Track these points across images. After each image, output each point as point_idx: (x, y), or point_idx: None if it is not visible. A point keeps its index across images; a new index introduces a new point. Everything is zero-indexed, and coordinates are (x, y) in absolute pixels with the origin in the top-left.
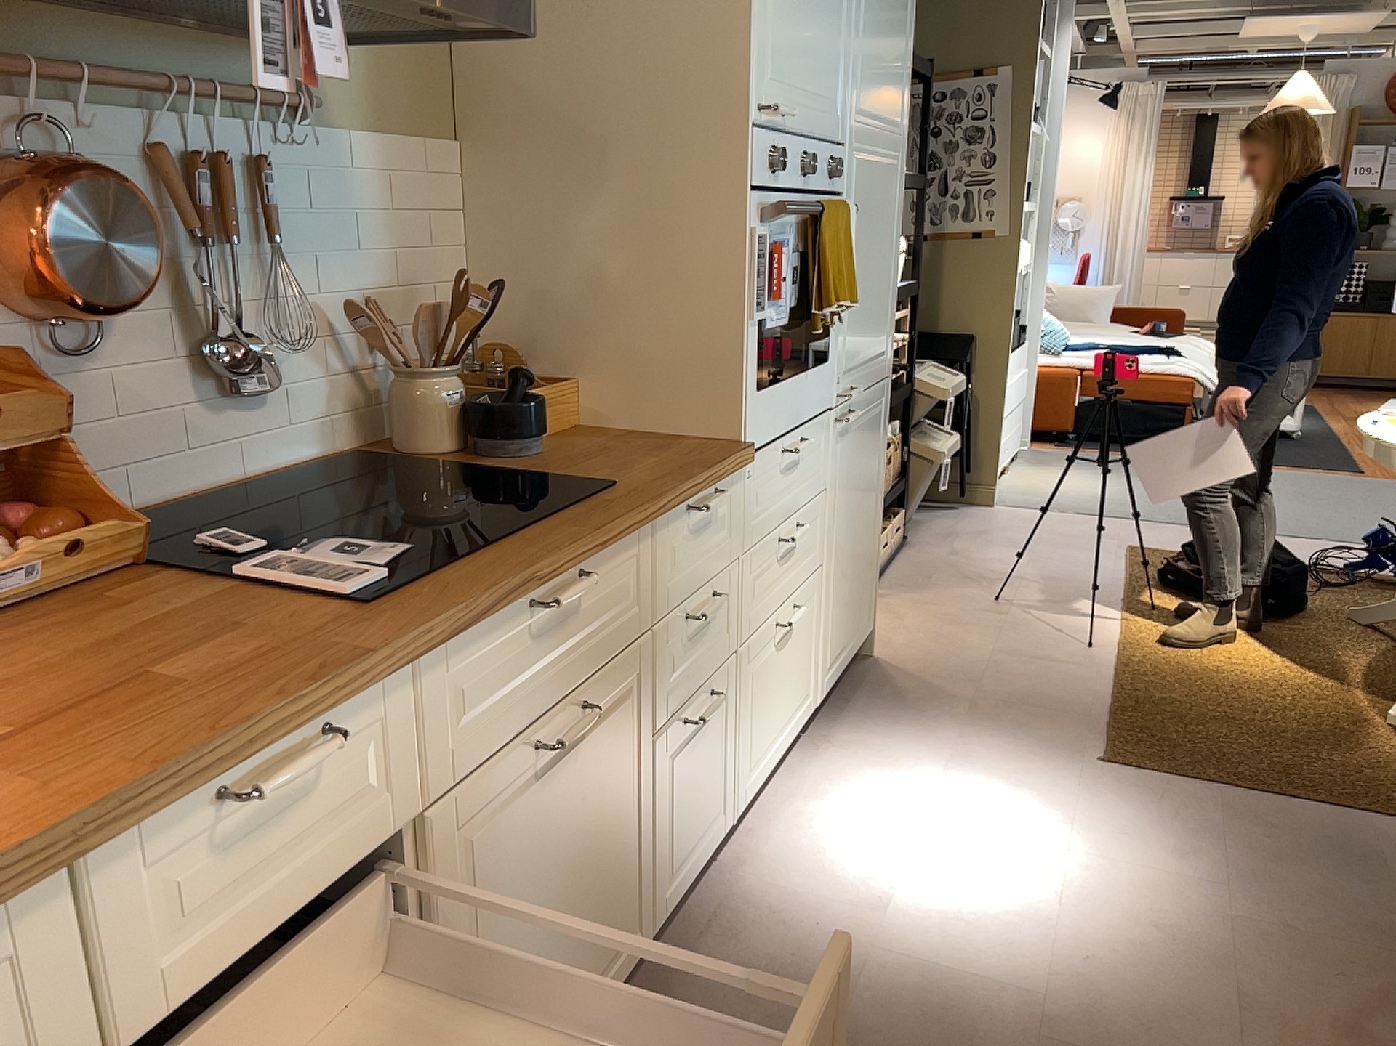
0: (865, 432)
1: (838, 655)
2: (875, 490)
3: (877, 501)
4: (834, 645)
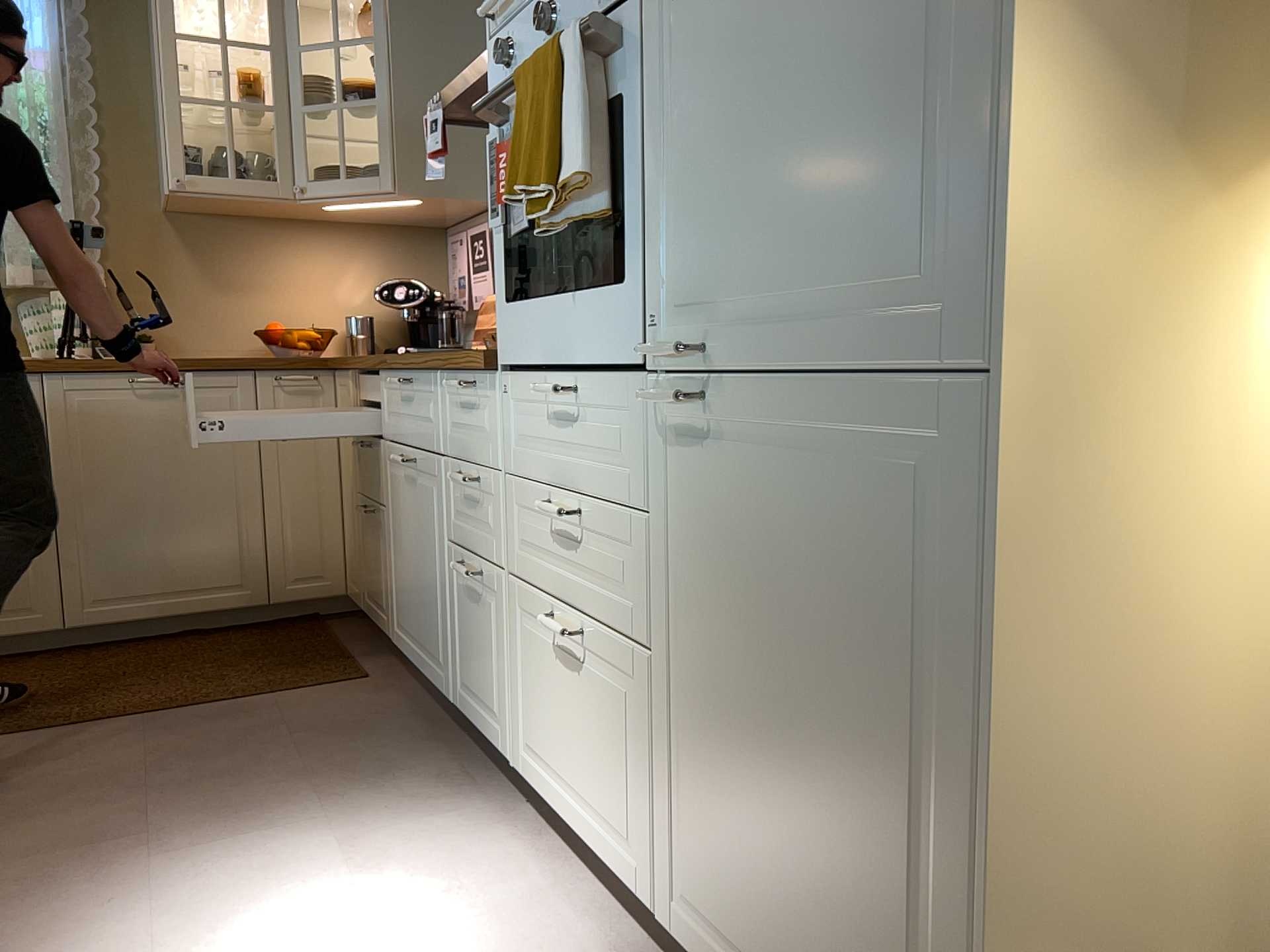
0: (805, 489)
1: (728, 942)
2: (907, 720)
3: (951, 794)
4: (705, 886)
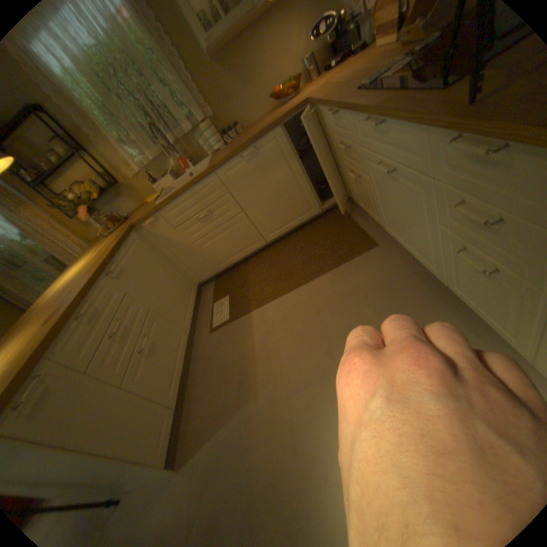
0: None
1: None
2: None
3: None
4: None
